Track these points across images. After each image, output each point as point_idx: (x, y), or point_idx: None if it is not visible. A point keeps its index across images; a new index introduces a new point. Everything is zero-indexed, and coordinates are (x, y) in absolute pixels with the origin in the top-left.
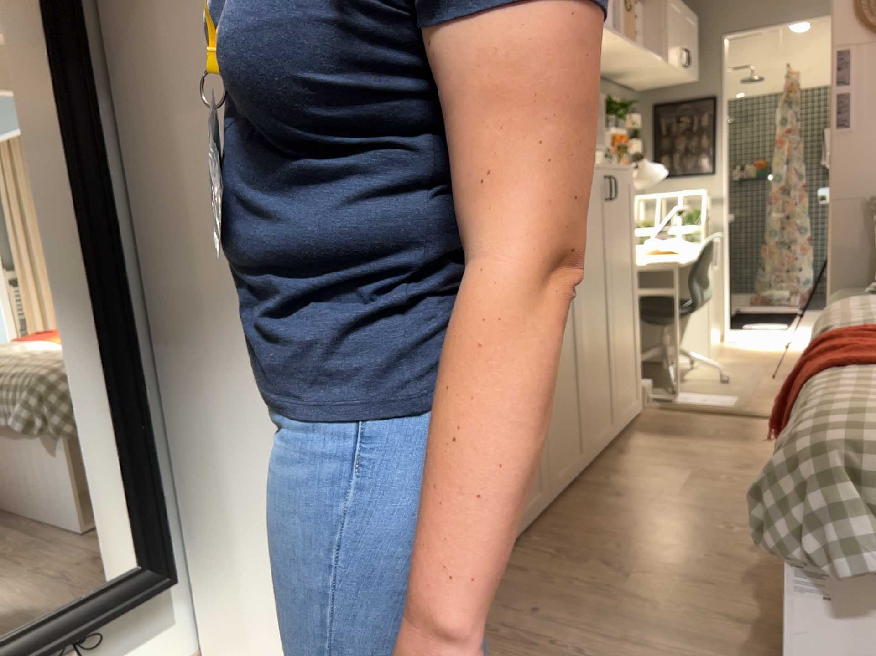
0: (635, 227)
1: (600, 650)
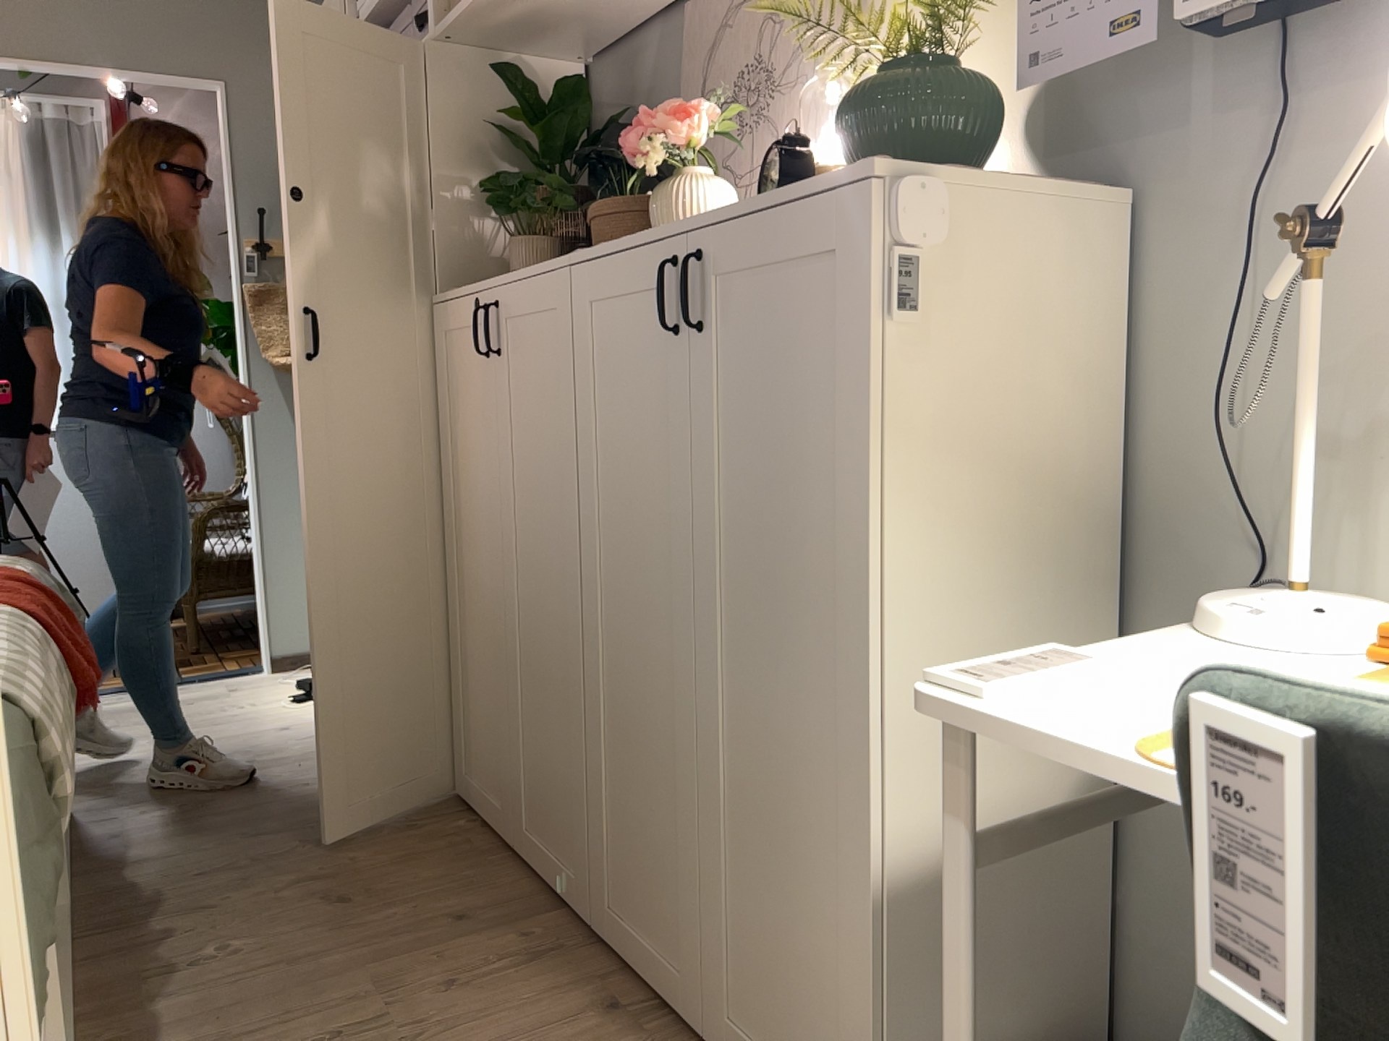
0: (869, 439)
1: (263, 802)
